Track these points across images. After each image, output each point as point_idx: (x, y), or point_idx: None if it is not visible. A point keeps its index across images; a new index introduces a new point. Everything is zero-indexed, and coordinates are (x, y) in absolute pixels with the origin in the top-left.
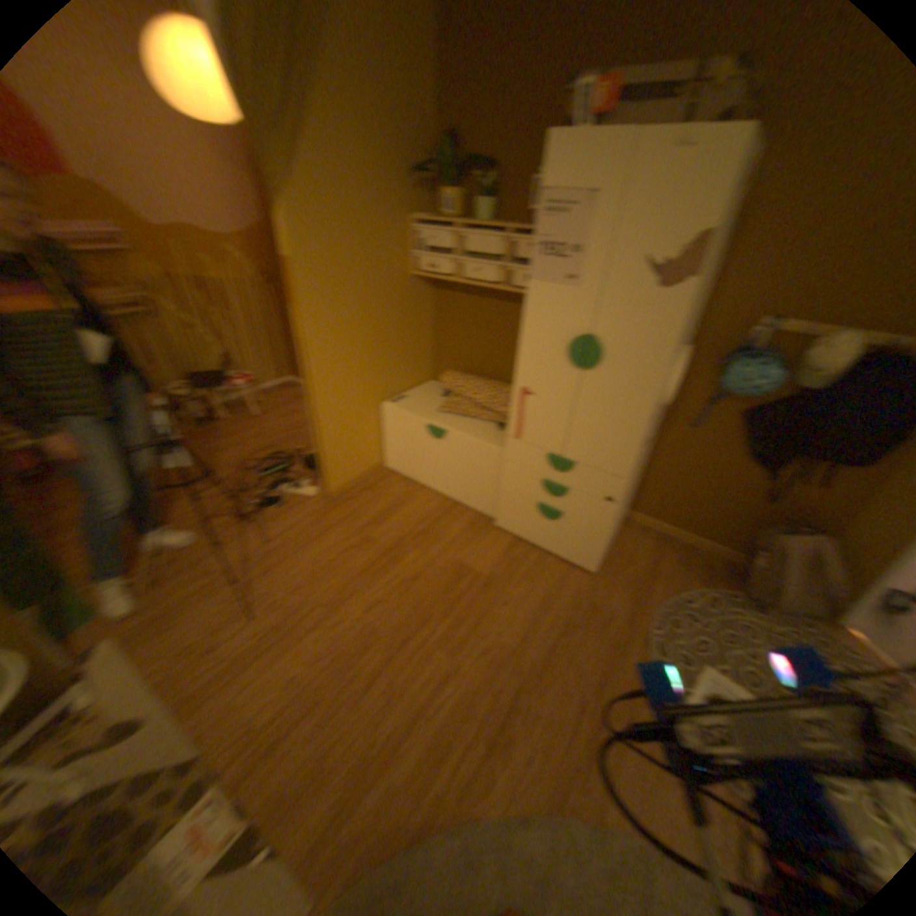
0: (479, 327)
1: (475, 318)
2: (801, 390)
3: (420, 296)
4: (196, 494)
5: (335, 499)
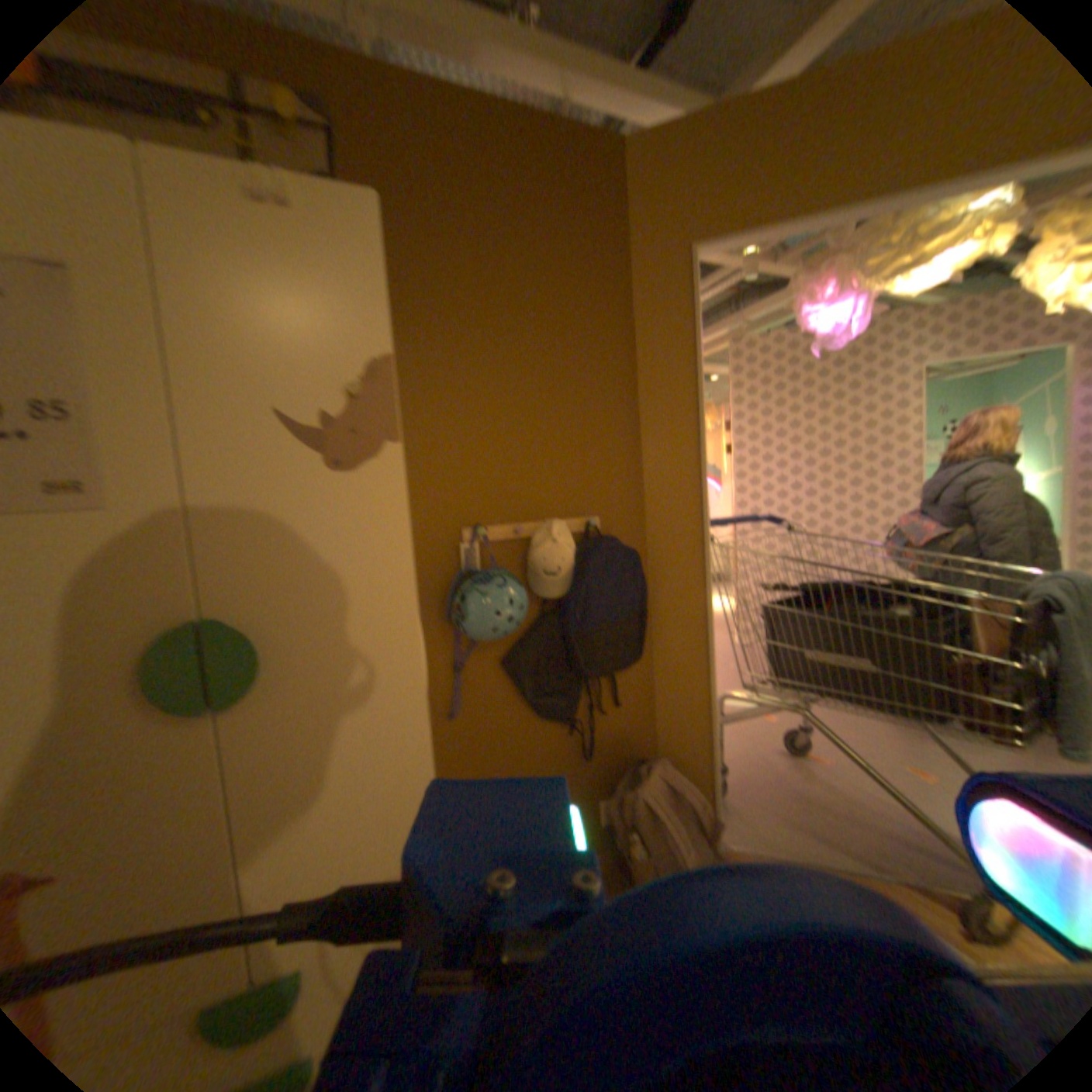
0: None
1: None
2: (542, 607)
3: None
4: None
5: None
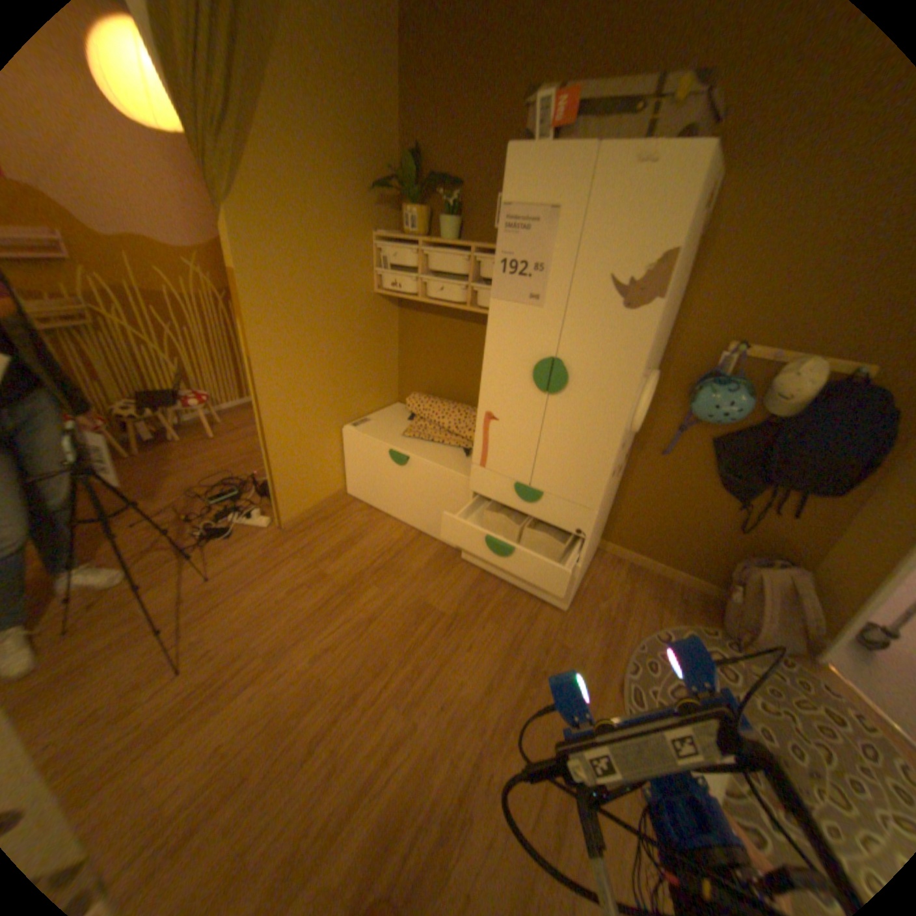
0: (444, 349)
1: (439, 340)
2: (768, 417)
3: (382, 316)
4: (128, 526)
5: (286, 531)
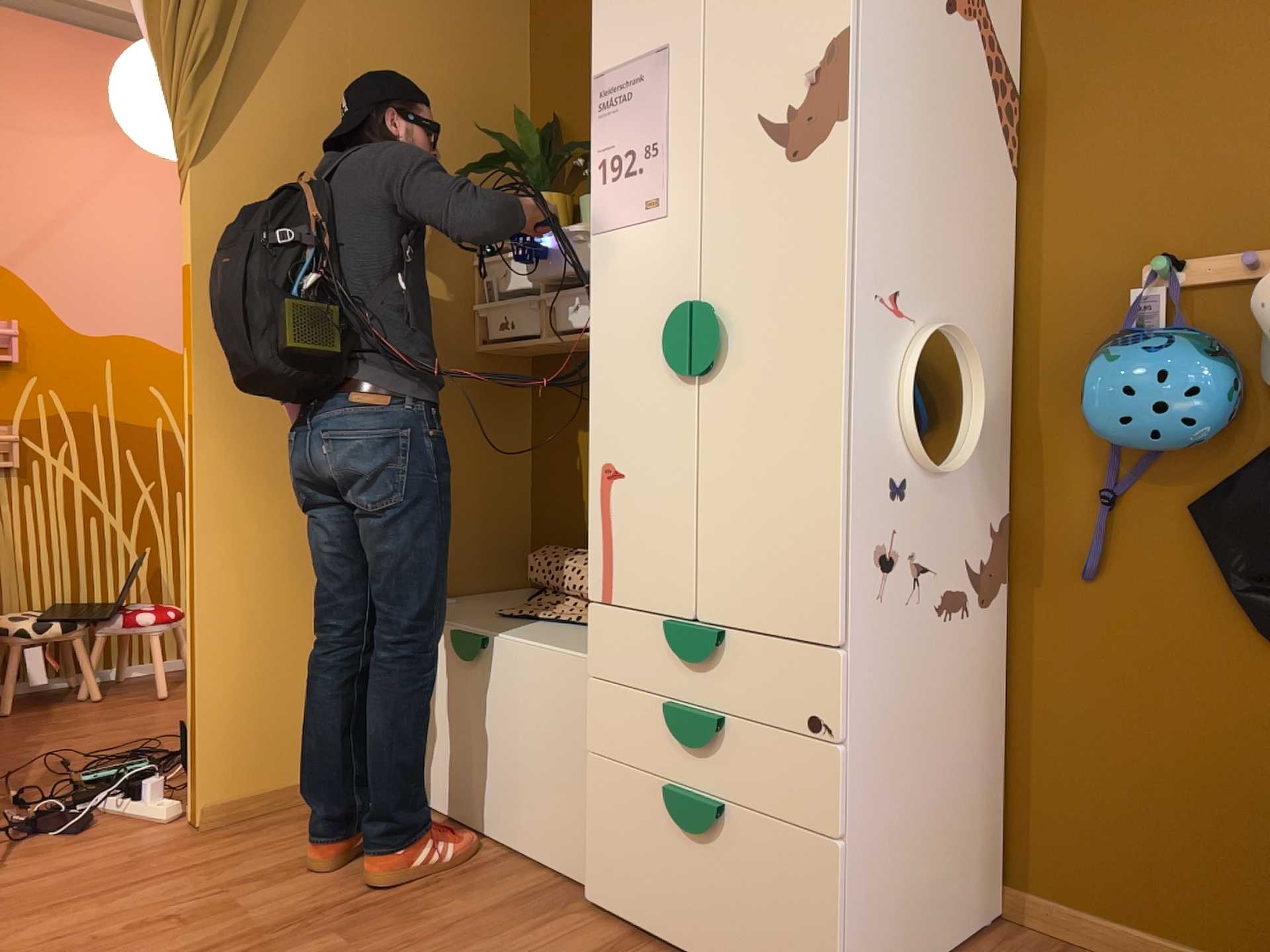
0: None
1: None
2: None
3: (490, 394)
4: None
5: (199, 827)
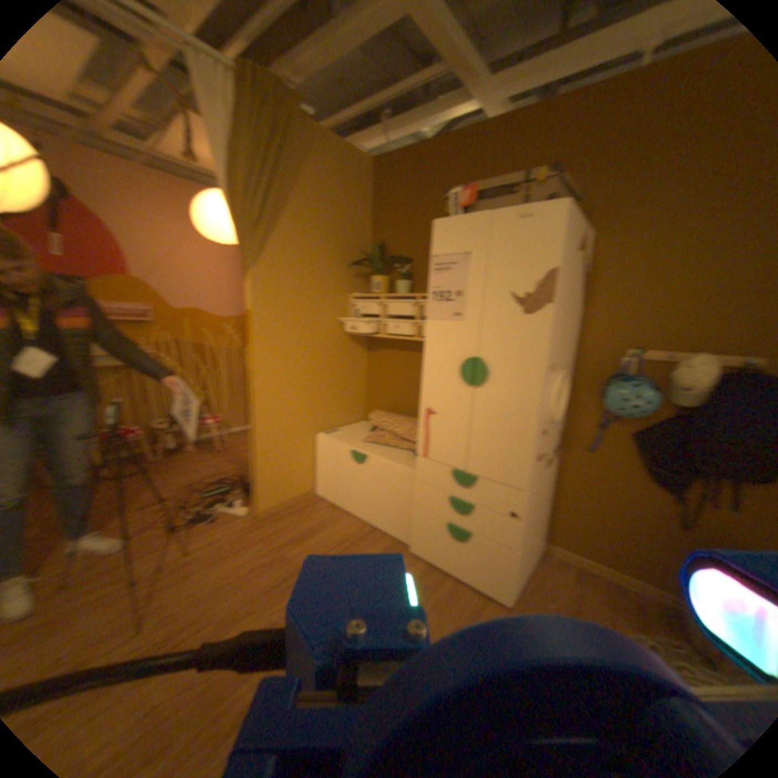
0: (399, 374)
1: (395, 367)
2: (679, 411)
3: (353, 351)
4: (133, 509)
5: (257, 520)
